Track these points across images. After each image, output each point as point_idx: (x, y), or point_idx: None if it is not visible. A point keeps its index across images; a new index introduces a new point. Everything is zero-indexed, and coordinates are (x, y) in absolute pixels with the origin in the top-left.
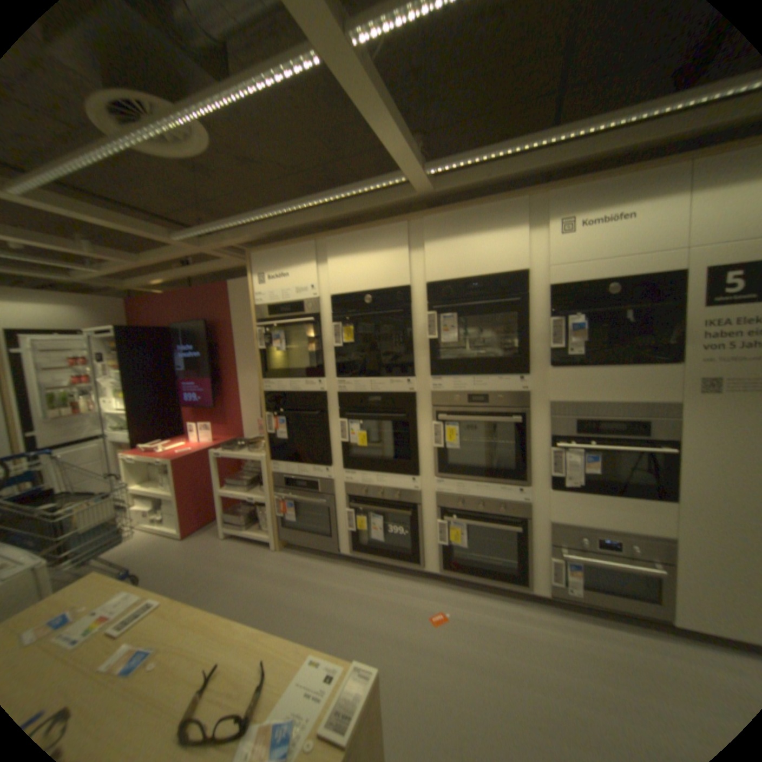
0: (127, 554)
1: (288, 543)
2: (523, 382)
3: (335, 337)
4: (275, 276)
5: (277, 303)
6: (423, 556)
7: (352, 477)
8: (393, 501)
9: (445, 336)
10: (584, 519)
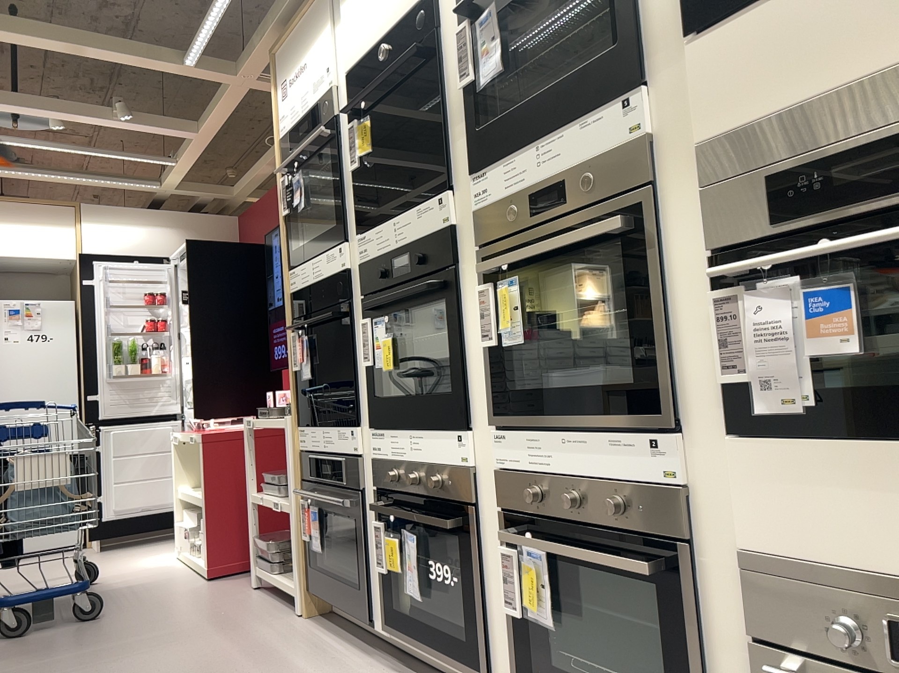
0: (141, 579)
1: (320, 599)
2: (627, 112)
3: (349, 149)
4: (294, 75)
5: (297, 120)
6: (490, 646)
7: (379, 443)
8: (433, 495)
9: (484, 66)
10: (833, 530)
